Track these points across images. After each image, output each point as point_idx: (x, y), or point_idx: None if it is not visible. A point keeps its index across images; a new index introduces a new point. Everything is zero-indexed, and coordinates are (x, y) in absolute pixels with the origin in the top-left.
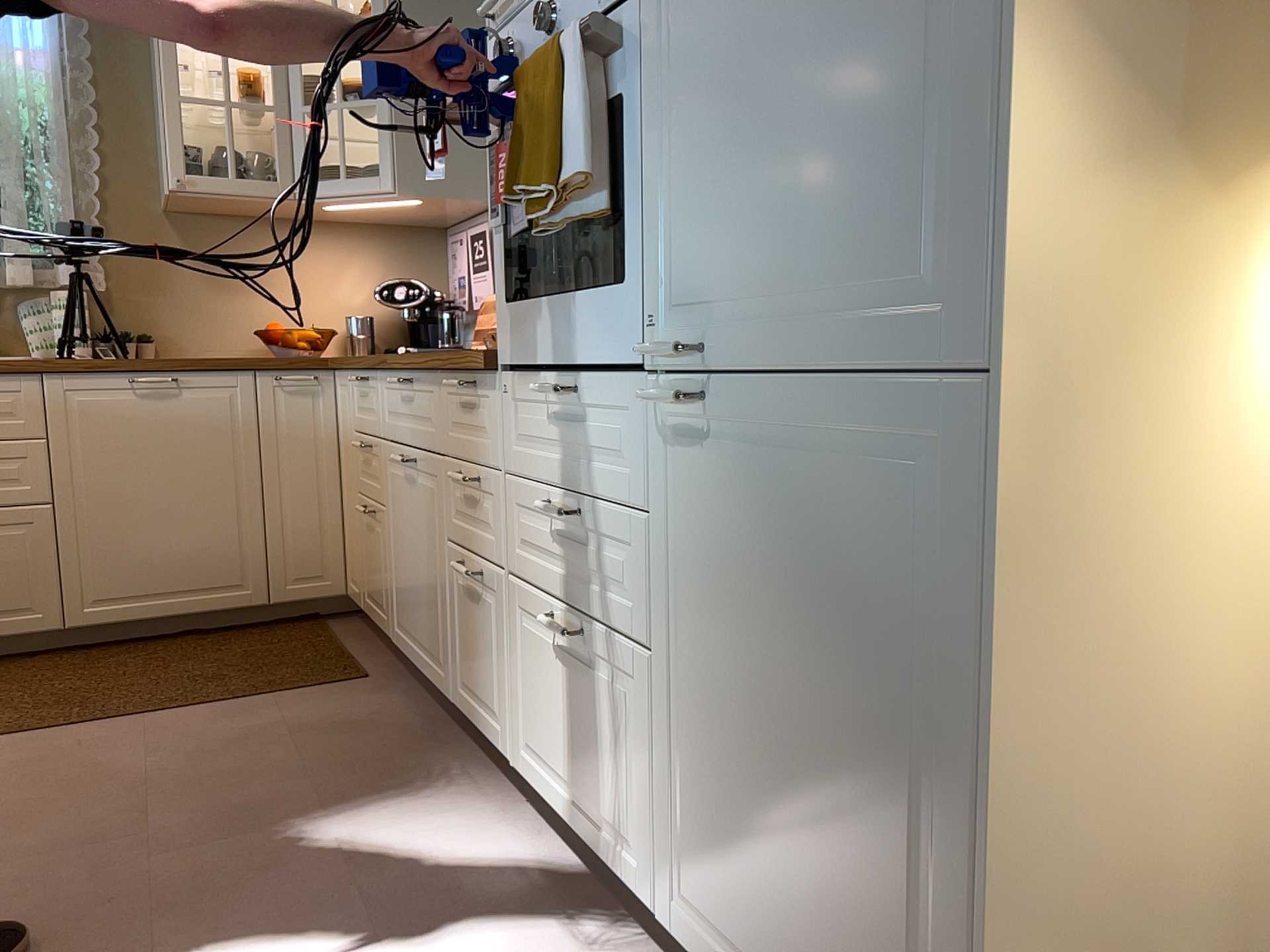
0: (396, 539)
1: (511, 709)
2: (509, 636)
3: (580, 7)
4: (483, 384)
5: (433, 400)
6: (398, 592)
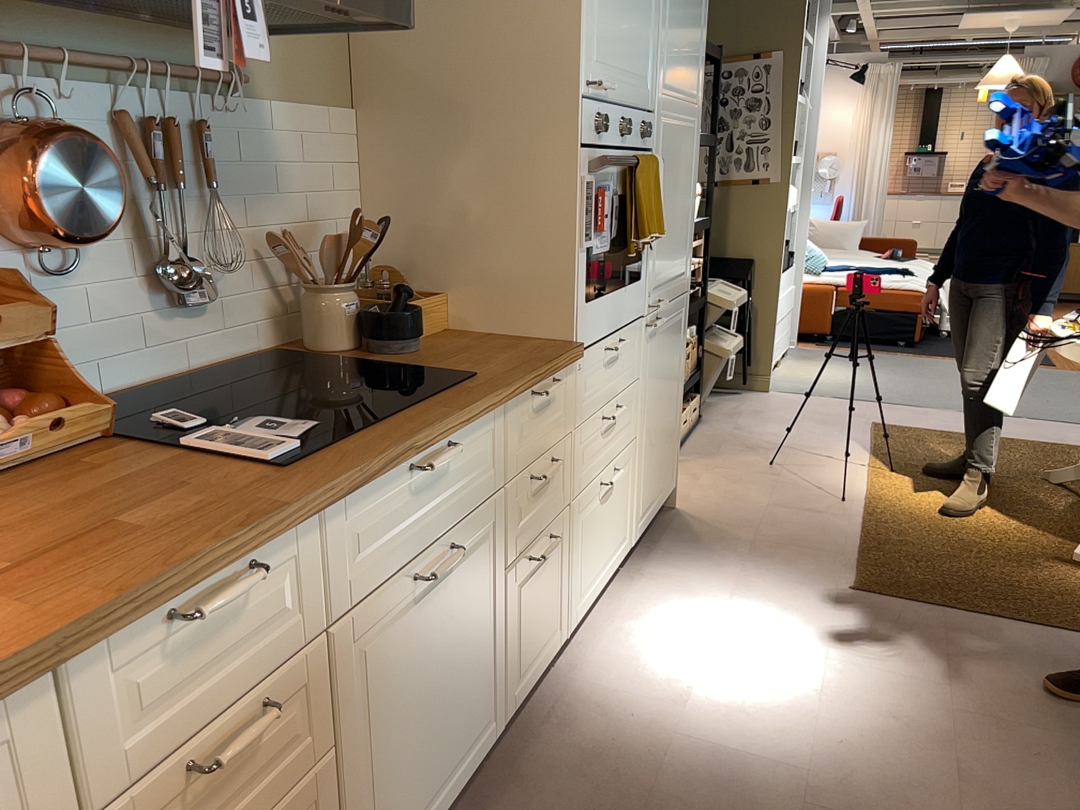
0: (382, 734)
1: (566, 596)
2: (567, 546)
3: (632, 139)
4: (561, 375)
5: (492, 437)
6: (386, 806)
